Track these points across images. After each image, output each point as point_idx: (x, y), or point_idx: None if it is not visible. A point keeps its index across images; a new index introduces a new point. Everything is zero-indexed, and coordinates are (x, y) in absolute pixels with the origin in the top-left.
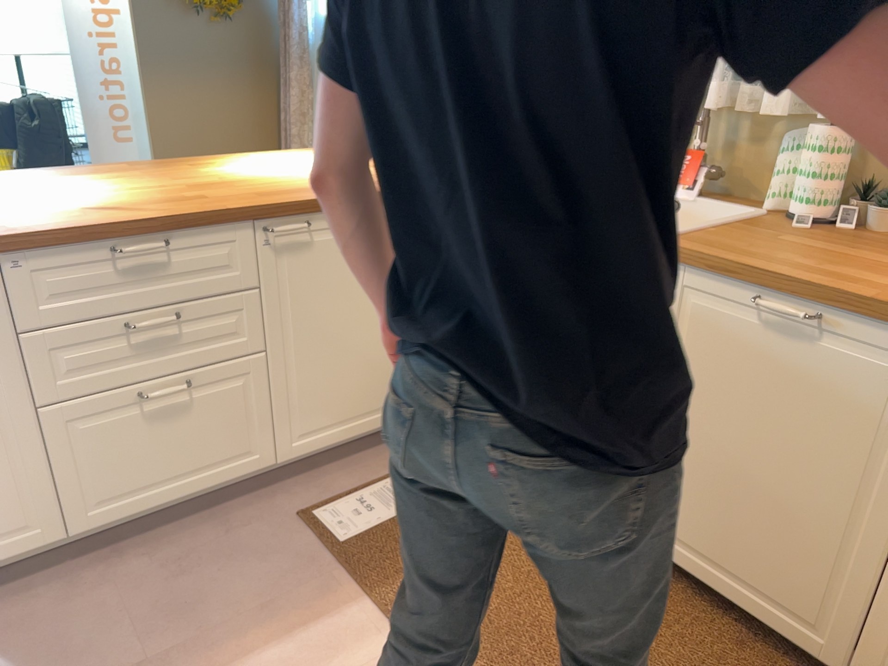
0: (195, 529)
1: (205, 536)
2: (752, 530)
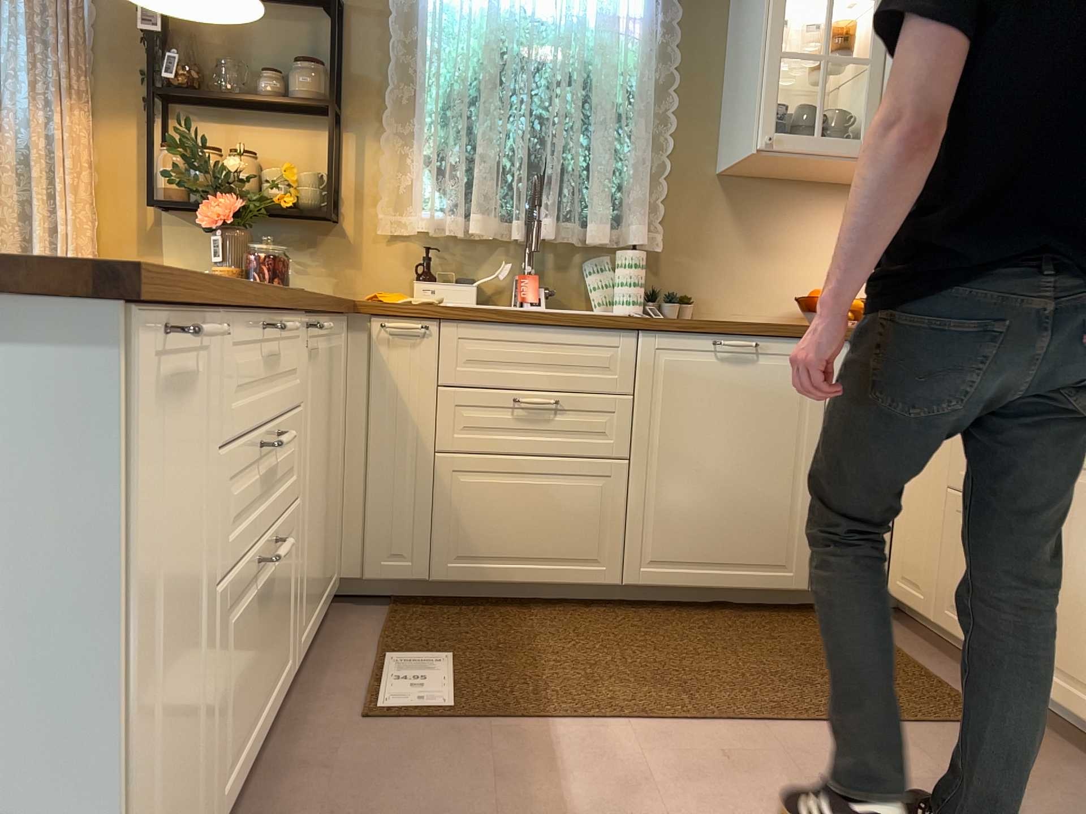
0: (276, 795)
1: (305, 791)
2: (735, 518)
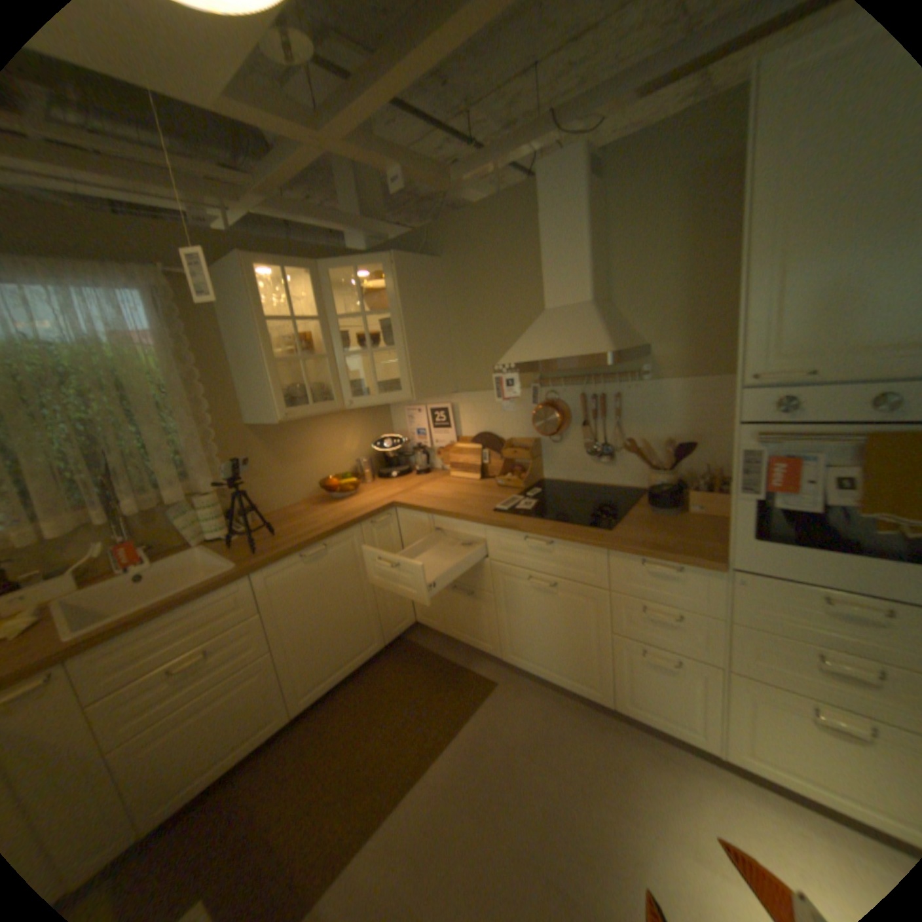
0: None
1: None
2: (339, 640)
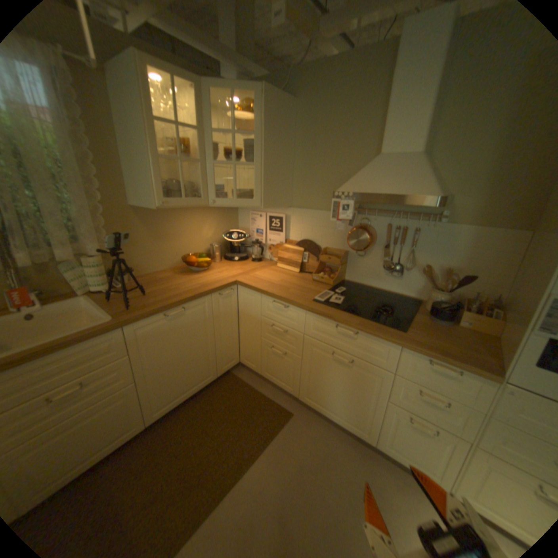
0: None
1: None
2: (187, 374)
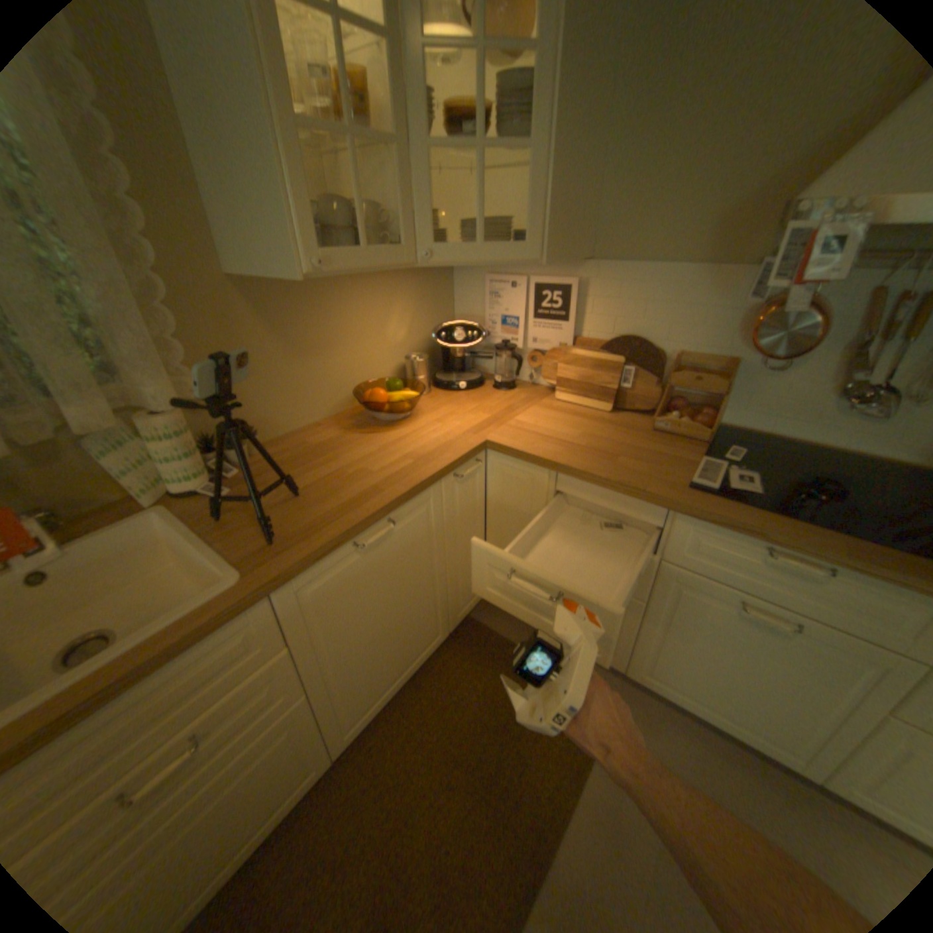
0: None
1: None
2: (401, 645)
